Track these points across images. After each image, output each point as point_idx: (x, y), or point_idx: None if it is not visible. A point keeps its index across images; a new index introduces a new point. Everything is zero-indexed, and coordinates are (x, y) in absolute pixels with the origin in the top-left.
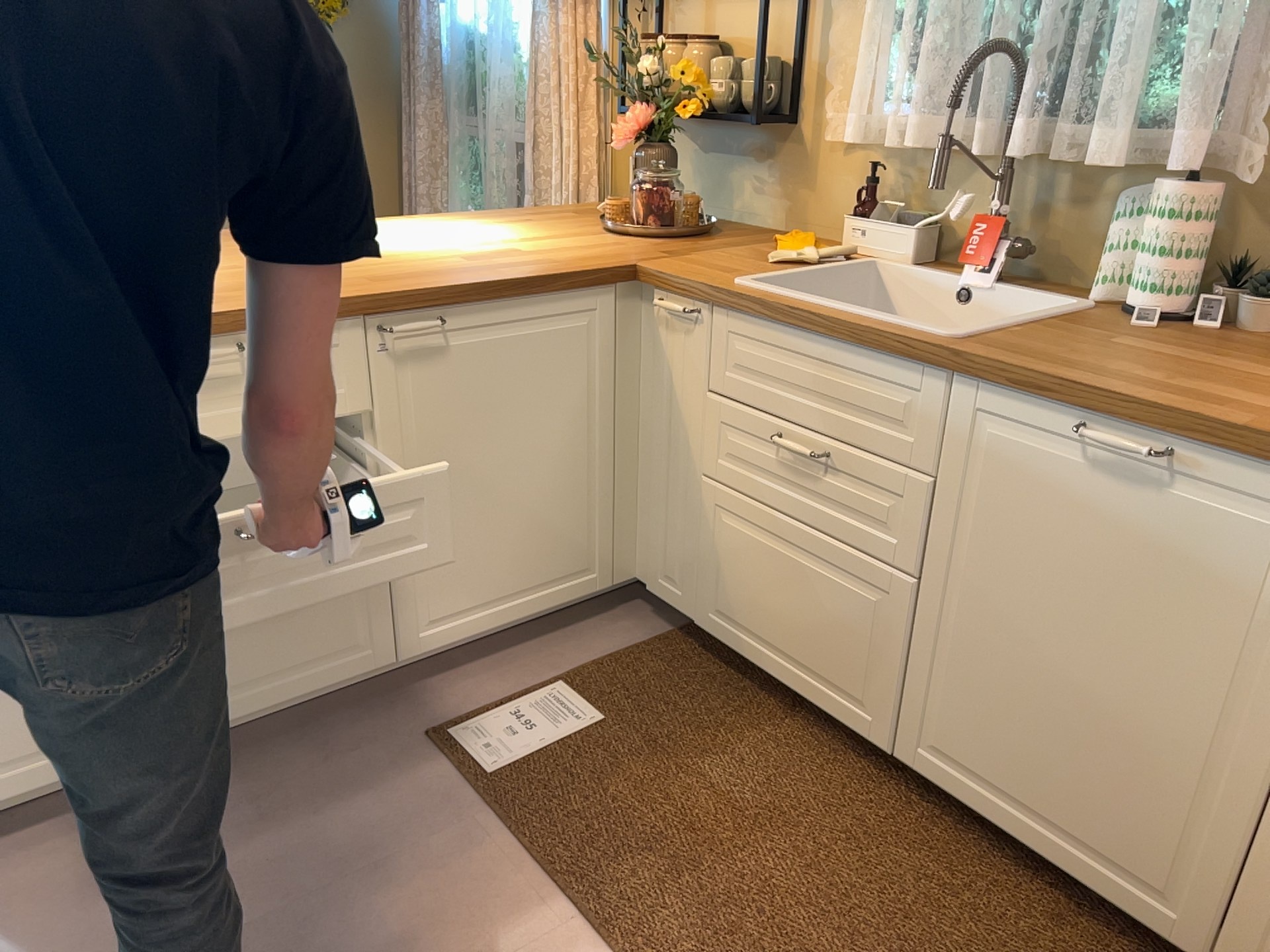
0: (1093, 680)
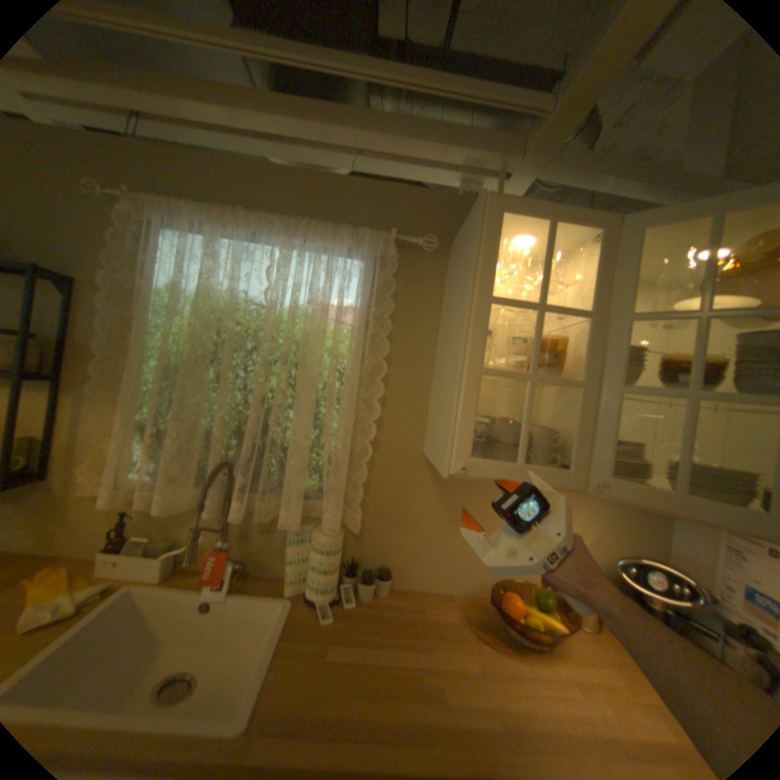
0: None
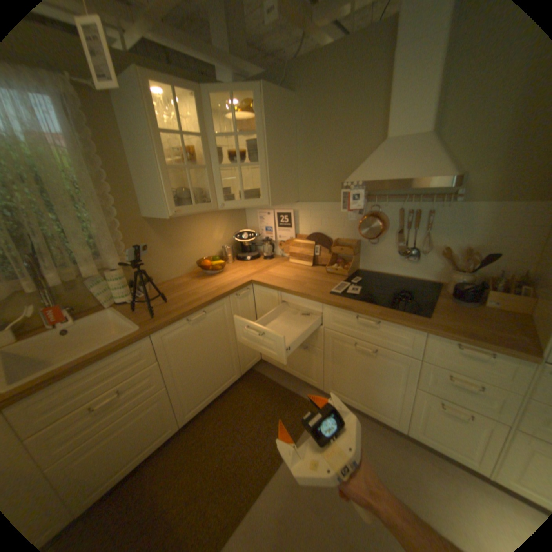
0: (210, 359)
